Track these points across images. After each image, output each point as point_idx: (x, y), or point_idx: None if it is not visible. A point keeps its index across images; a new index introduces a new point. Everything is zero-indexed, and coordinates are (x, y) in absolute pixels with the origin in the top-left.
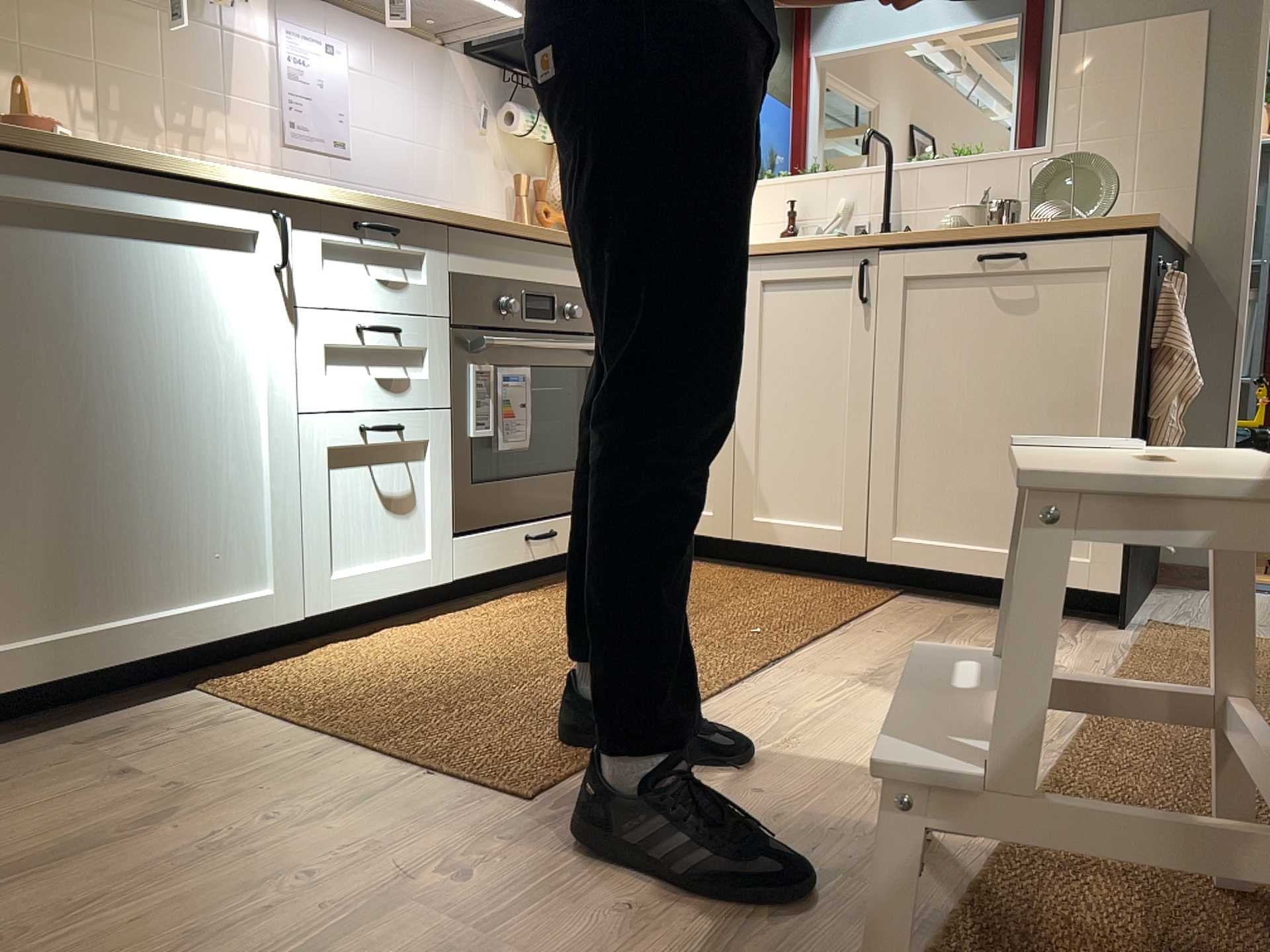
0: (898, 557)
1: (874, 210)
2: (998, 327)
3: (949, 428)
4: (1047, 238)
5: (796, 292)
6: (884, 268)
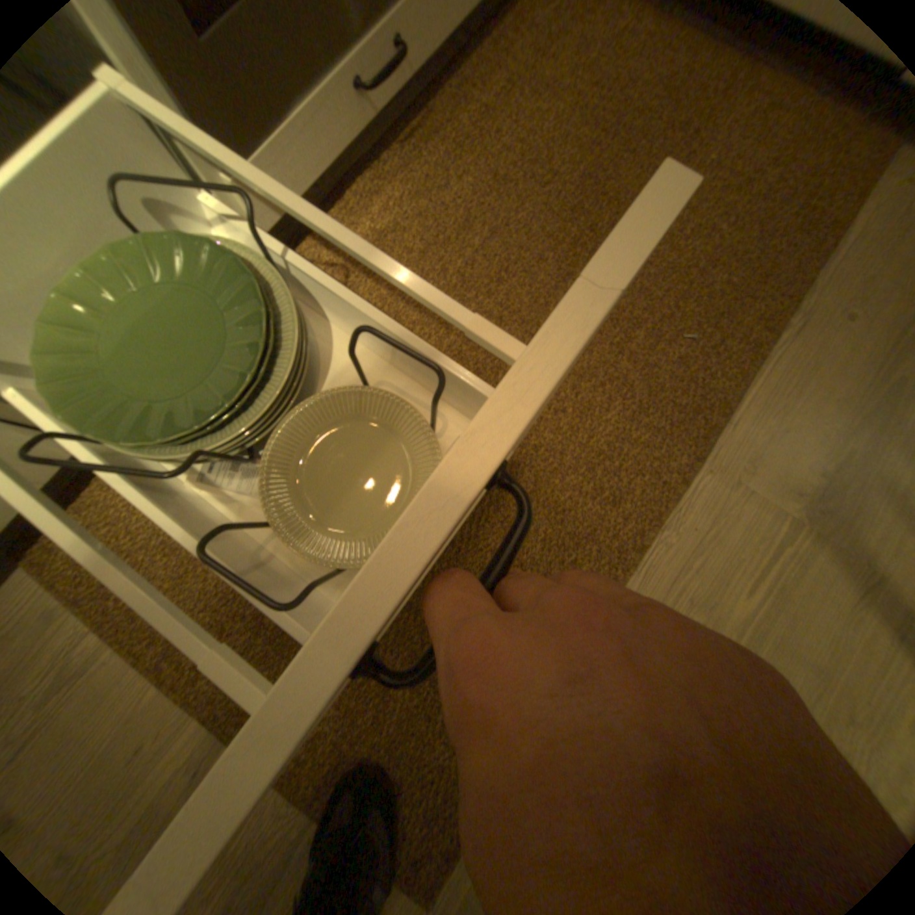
0: None
1: None
2: None
3: None
4: None
5: None
6: None
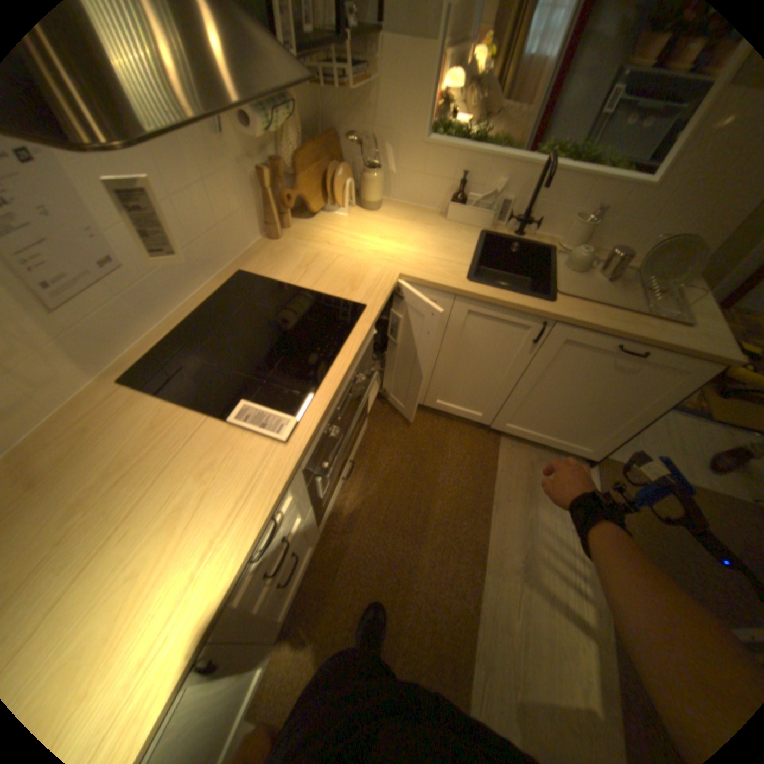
0: (505, 430)
1: (521, 189)
2: (608, 374)
3: (553, 400)
4: (671, 350)
5: (489, 321)
6: (556, 331)
